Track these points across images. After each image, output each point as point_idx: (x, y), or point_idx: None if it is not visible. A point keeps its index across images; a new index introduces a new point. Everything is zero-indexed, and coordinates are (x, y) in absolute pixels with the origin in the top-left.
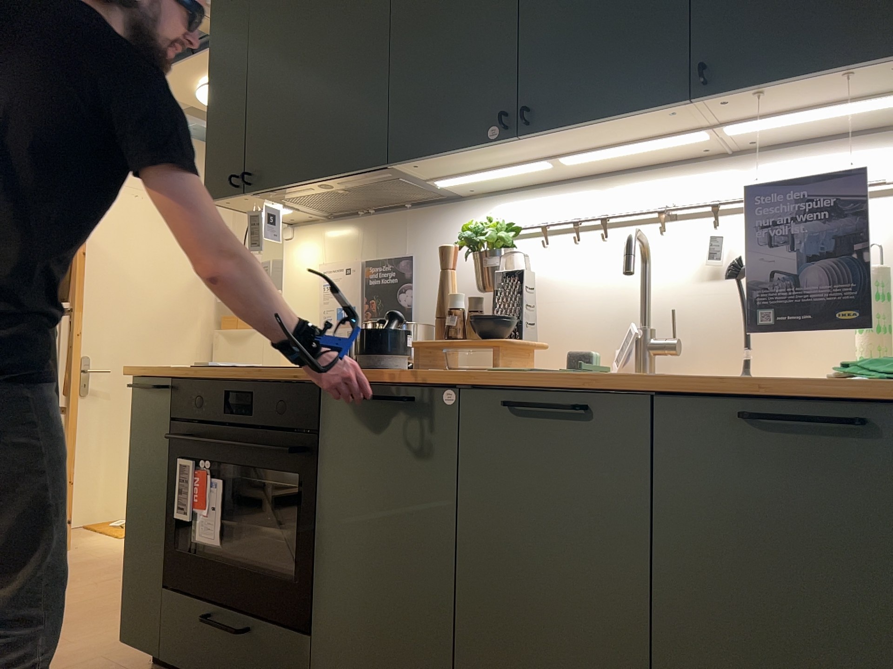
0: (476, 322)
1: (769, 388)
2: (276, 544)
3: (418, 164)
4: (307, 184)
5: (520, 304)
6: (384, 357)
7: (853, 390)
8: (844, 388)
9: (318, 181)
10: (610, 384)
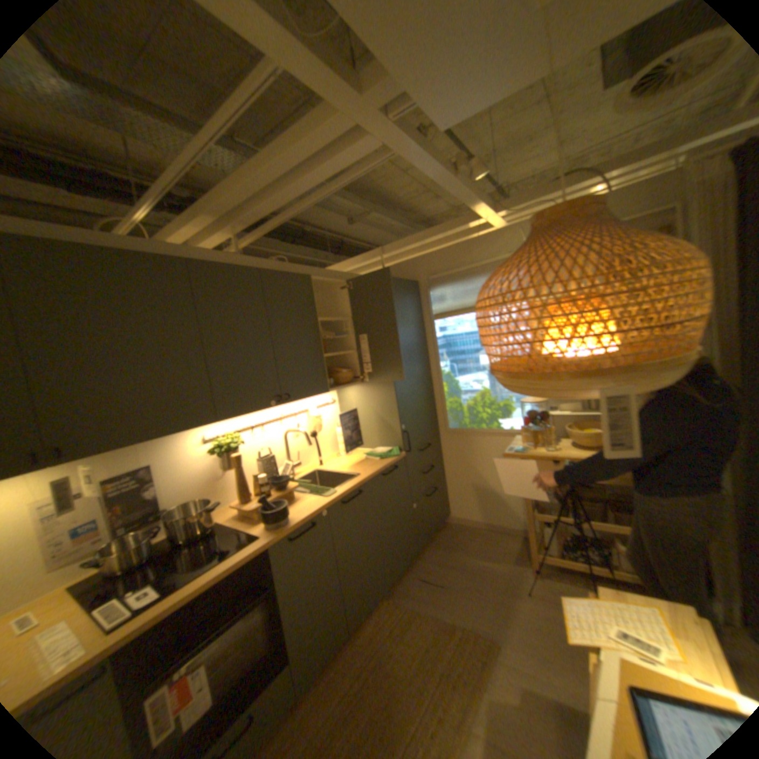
0: (273, 485)
1: (385, 468)
2: (241, 659)
3: (226, 419)
4: (136, 444)
5: (272, 470)
6: (285, 517)
7: (391, 461)
8: (394, 462)
9: (149, 441)
10: (363, 482)
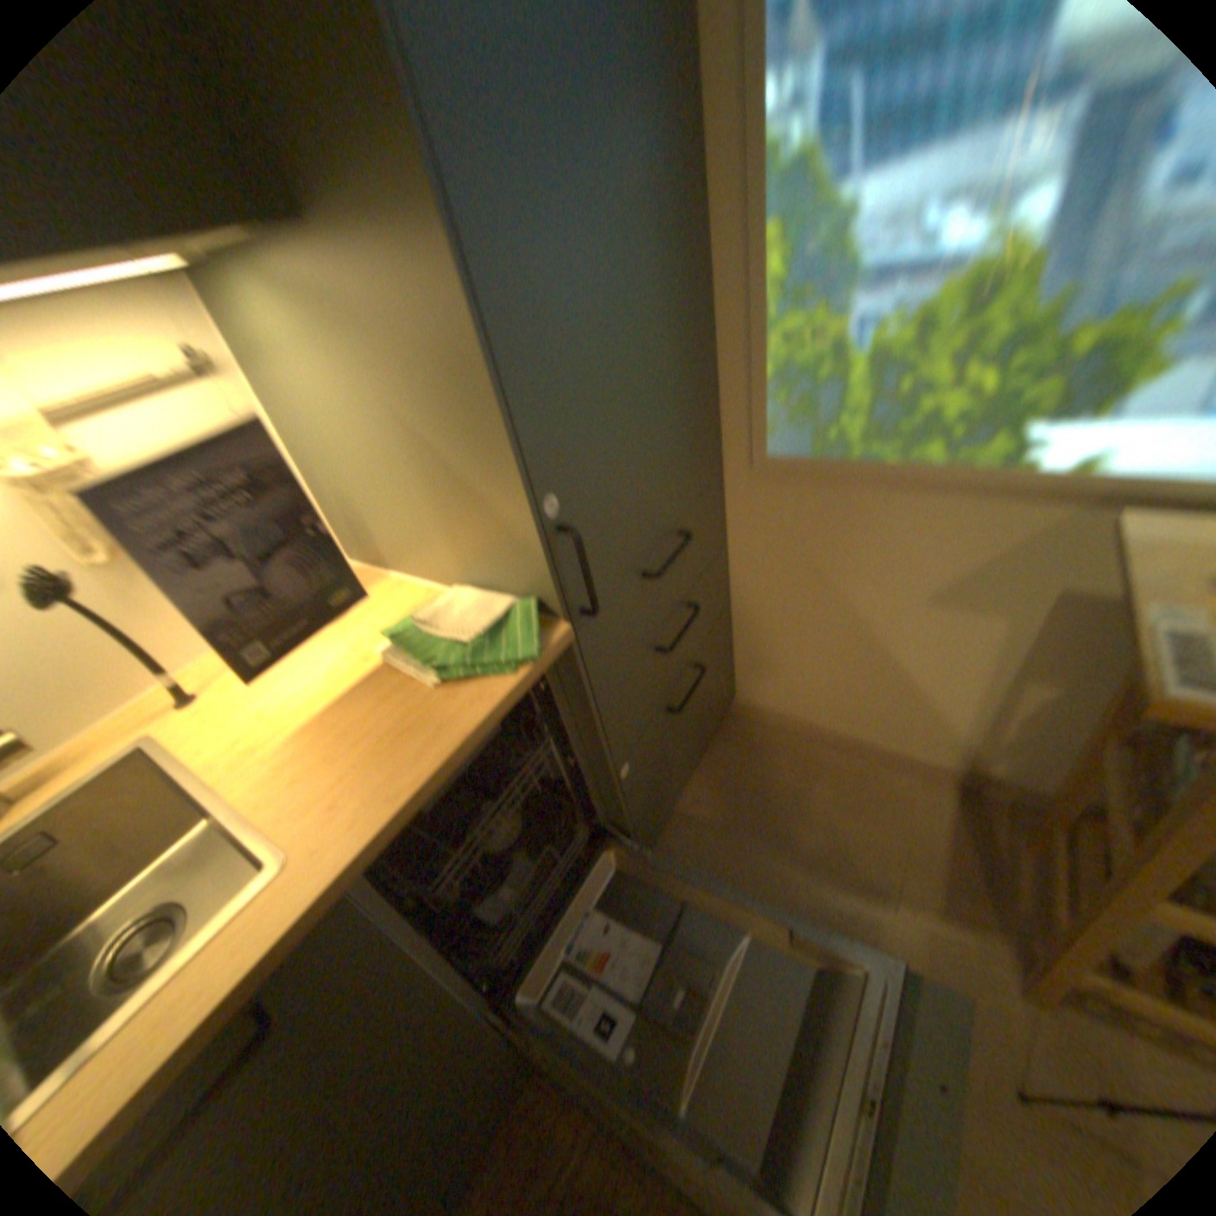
0: None
1: (455, 760)
2: None
3: None
4: None
5: None
6: None
7: (498, 695)
8: (507, 704)
9: None
10: (277, 954)
